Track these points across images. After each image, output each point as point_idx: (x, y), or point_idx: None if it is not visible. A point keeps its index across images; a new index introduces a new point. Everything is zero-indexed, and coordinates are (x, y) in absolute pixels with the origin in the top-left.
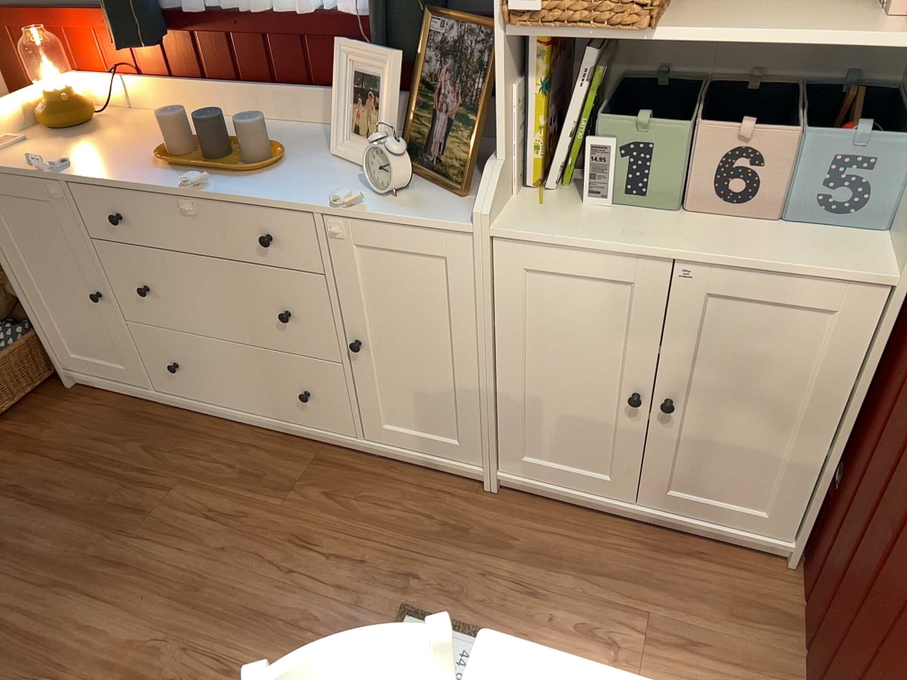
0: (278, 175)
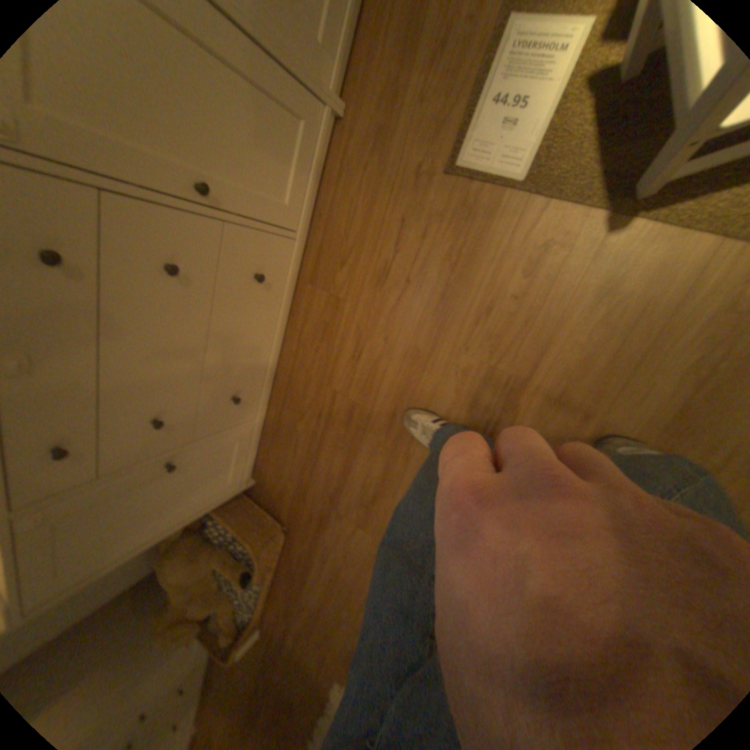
0: None
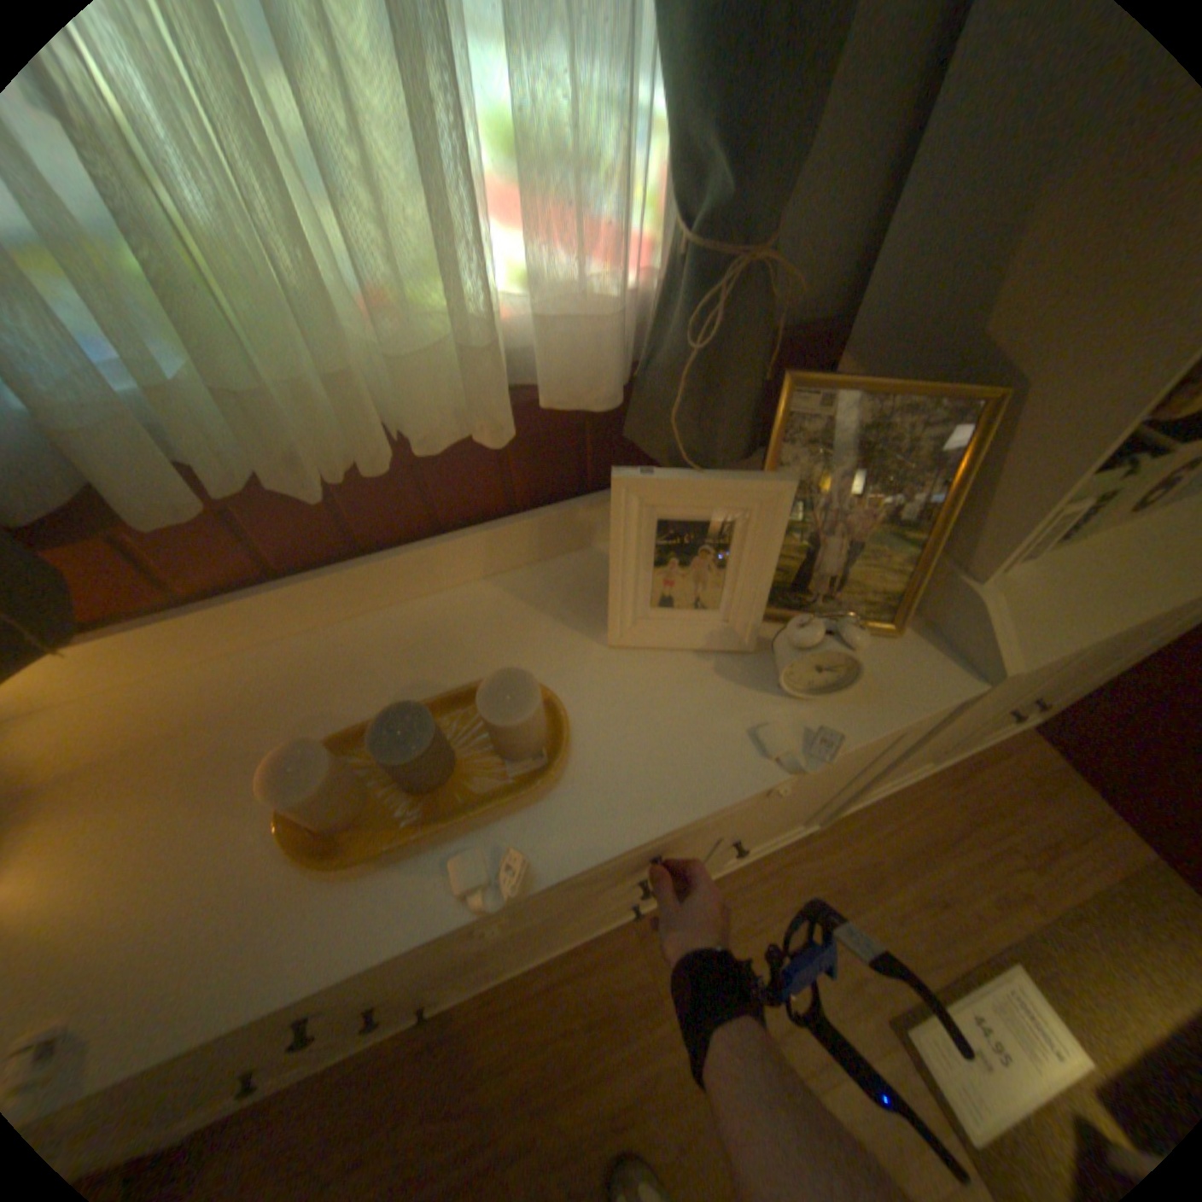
0: (584, 742)
